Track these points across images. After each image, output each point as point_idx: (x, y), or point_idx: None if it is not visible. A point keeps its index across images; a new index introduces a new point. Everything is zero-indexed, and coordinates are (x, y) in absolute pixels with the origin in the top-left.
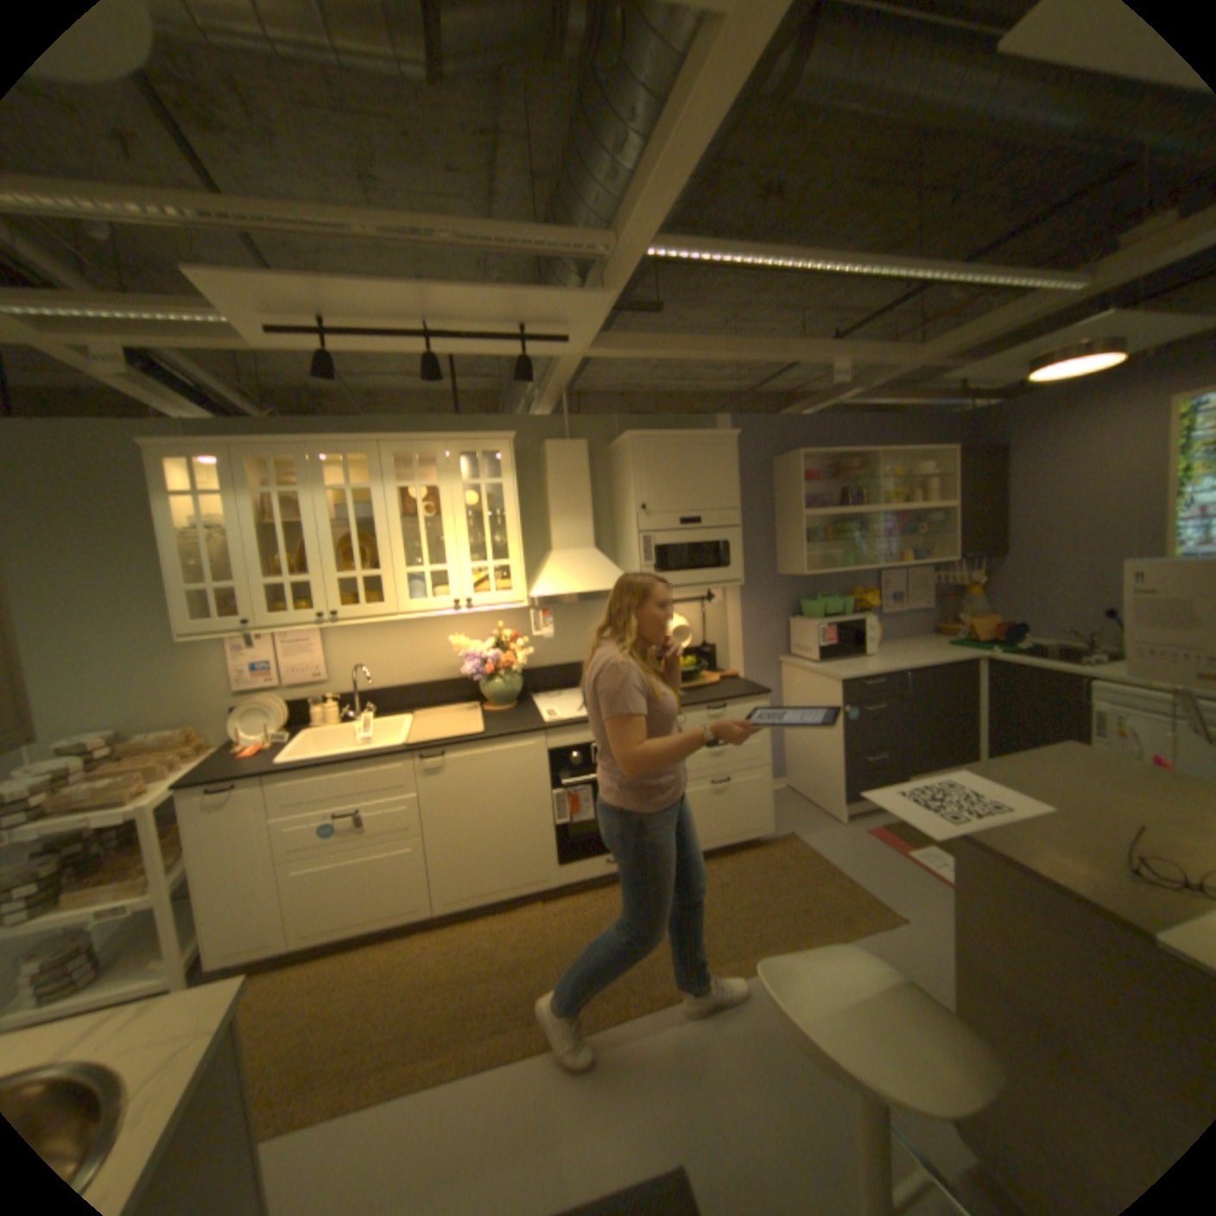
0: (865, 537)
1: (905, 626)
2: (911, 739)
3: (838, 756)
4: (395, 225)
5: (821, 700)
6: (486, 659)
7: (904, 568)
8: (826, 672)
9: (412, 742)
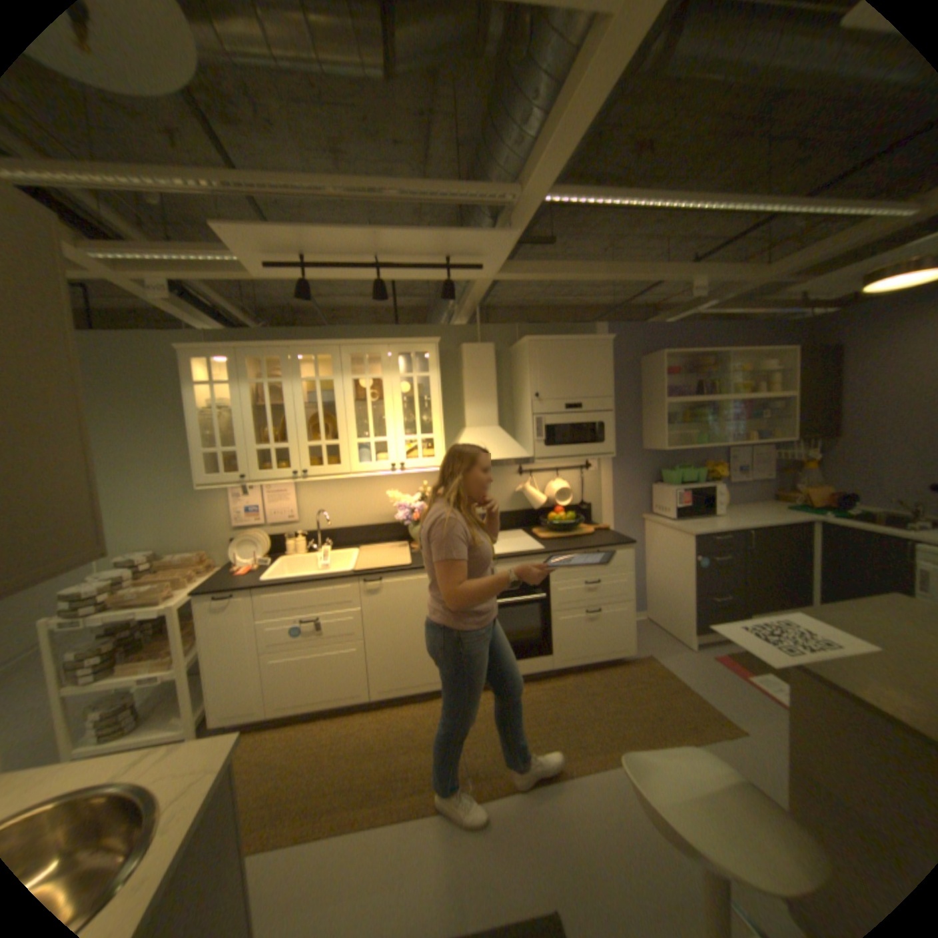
0: (717, 420)
1: (750, 493)
2: (753, 586)
3: (691, 596)
4: (358, 186)
5: (677, 551)
6: (414, 509)
7: (750, 446)
8: (682, 528)
9: (358, 569)
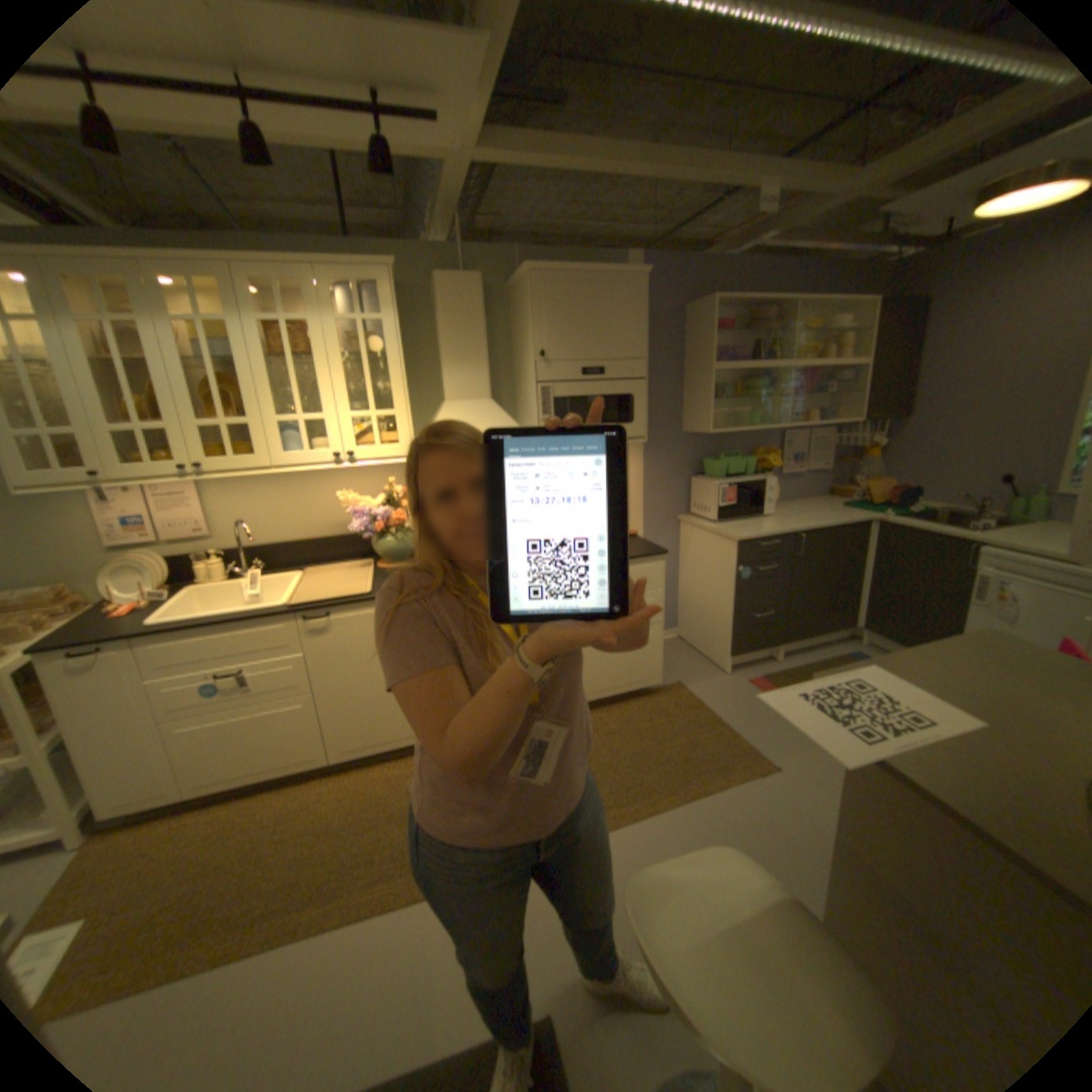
0: (773, 394)
1: (802, 486)
2: (797, 596)
3: (727, 612)
4: None
5: (715, 559)
6: (376, 515)
7: (807, 427)
8: (722, 532)
9: (294, 601)
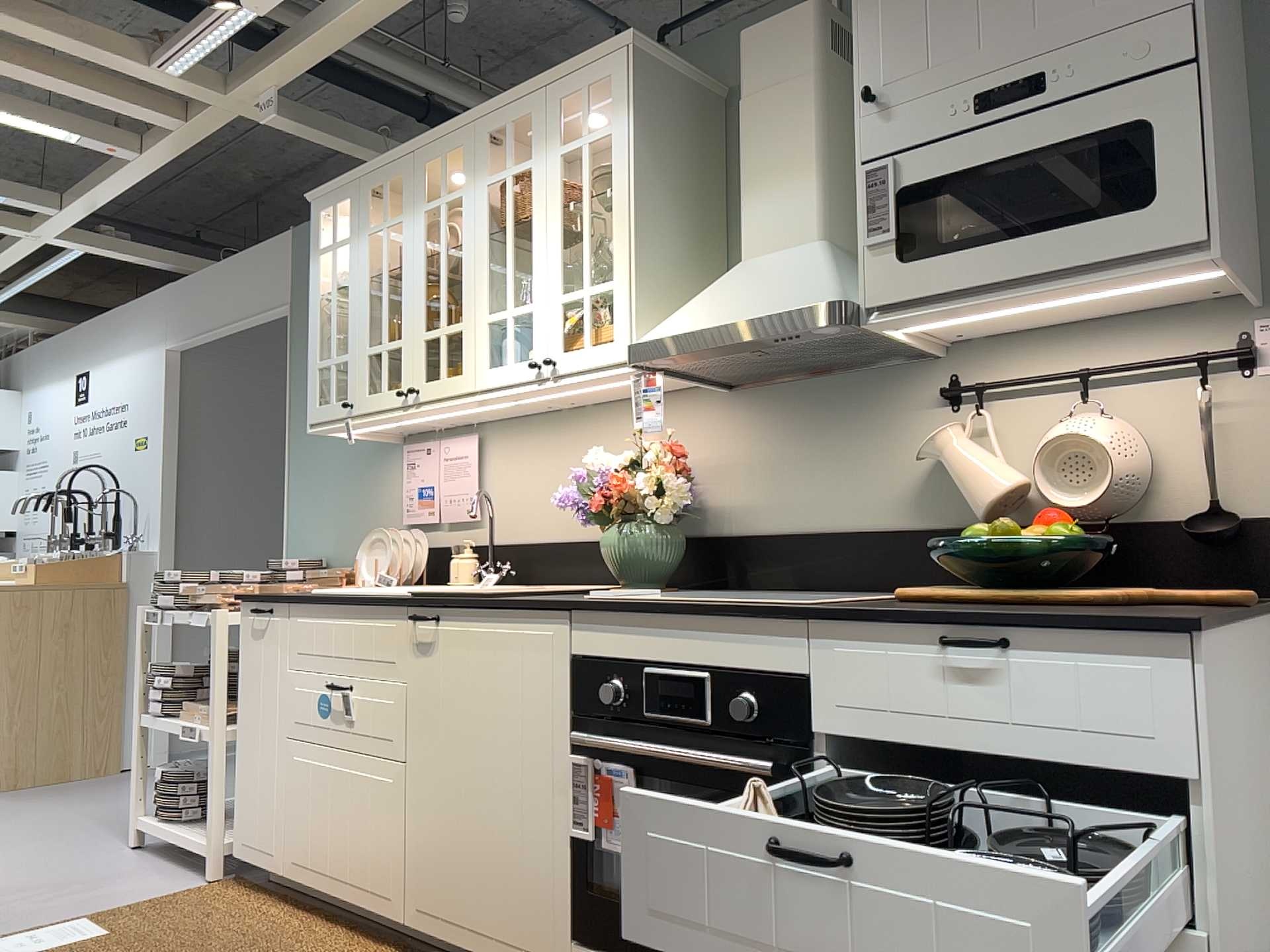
0: None
1: None
2: None
3: None
4: None
5: None
6: (609, 487)
7: None
8: None
9: (424, 594)
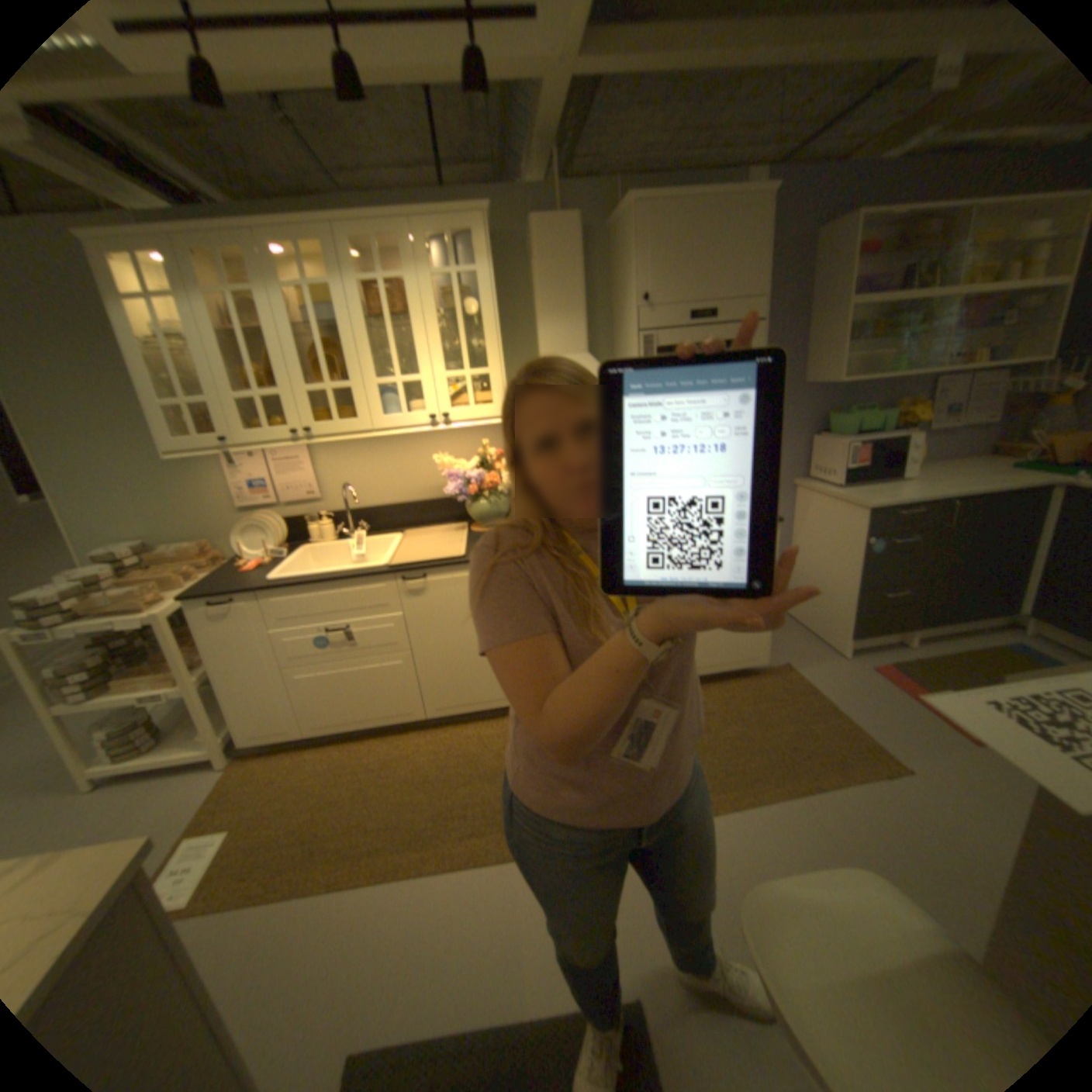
0: (926, 332)
1: (956, 443)
2: (943, 575)
3: (851, 589)
4: None
5: (839, 528)
6: (469, 478)
7: (969, 371)
8: (850, 498)
9: (393, 562)
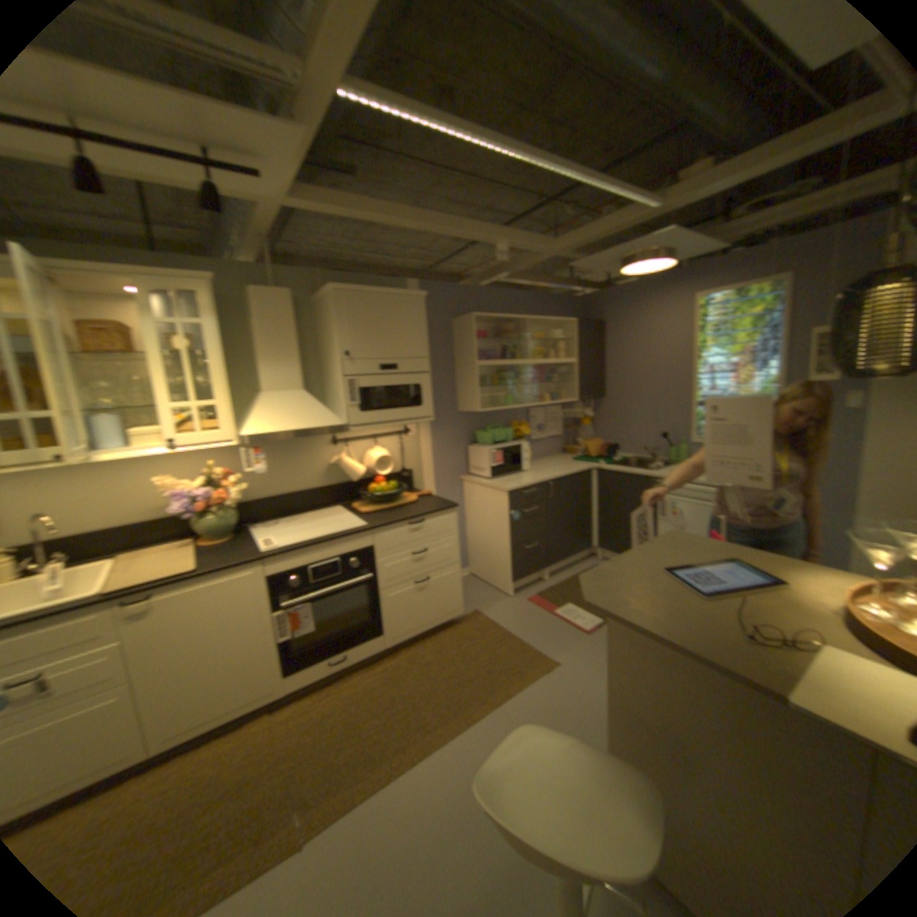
0: (516, 383)
1: (543, 447)
2: (550, 529)
3: (504, 547)
4: None
5: (491, 507)
6: (192, 497)
7: (541, 406)
8: (494, 485)
9: (104, 590)
